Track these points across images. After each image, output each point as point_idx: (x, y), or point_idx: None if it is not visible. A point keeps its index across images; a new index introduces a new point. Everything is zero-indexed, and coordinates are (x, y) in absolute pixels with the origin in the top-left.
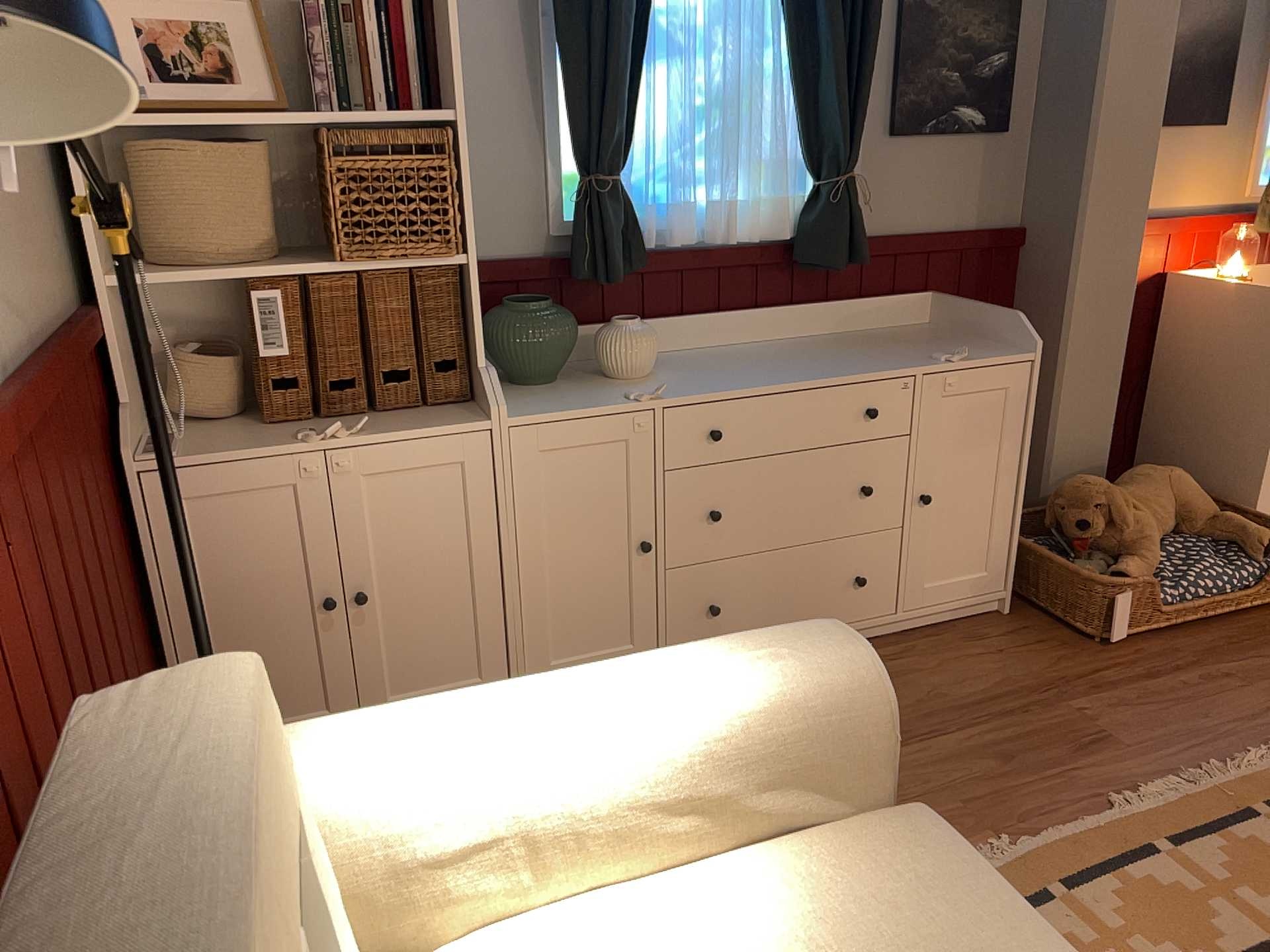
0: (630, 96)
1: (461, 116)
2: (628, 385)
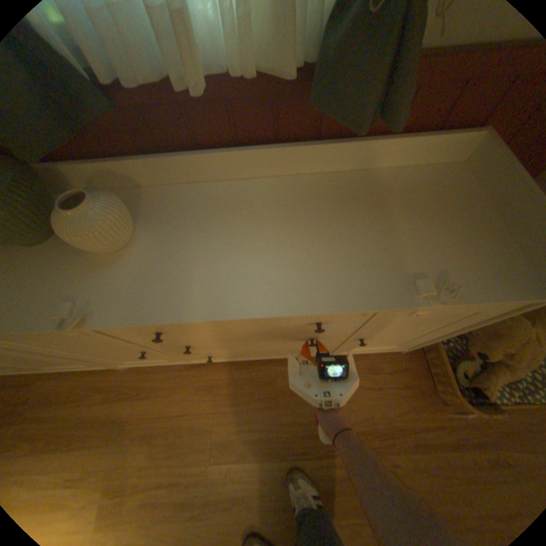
0: None
1: None
2: (92, 265)
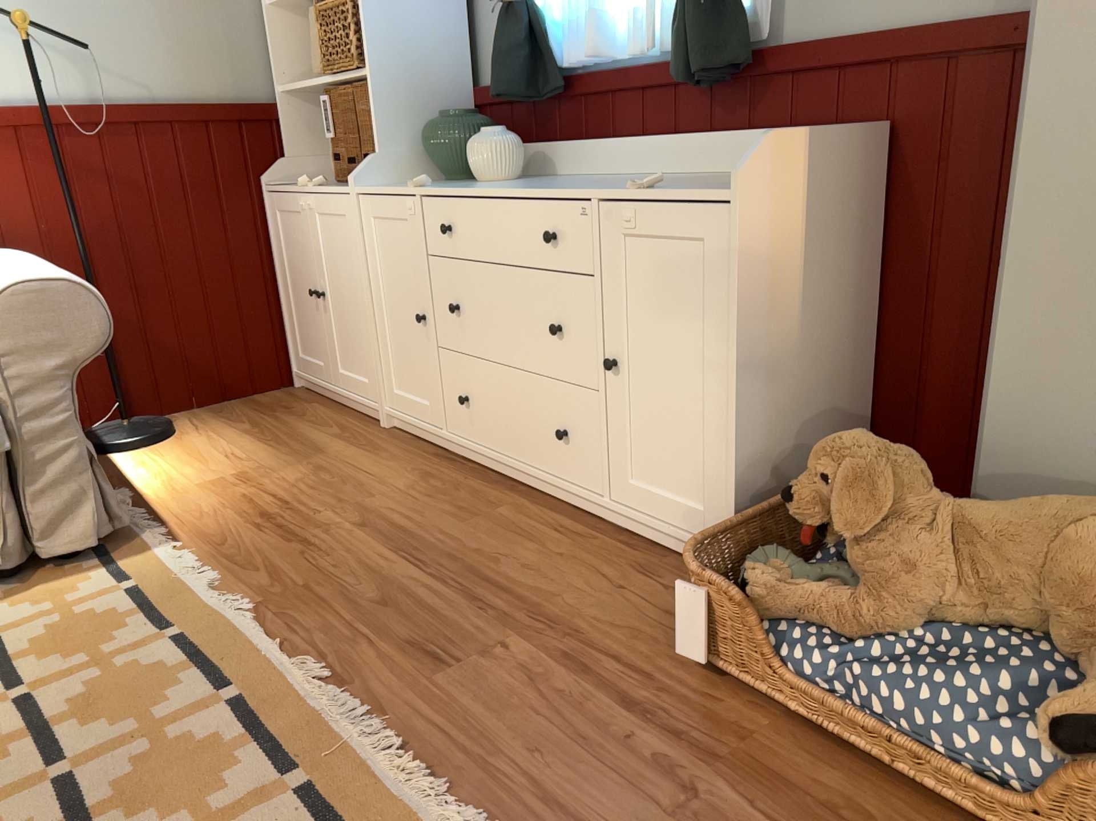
0: None
1: None
2: (461, 184)
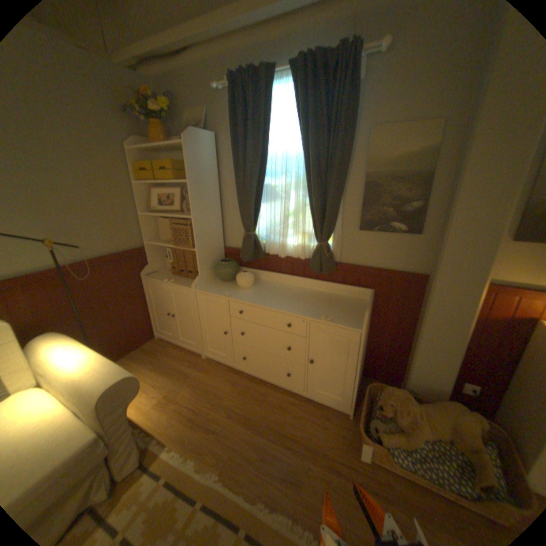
0: (256, 211)
1: (194, 217)
2: (237, 289)
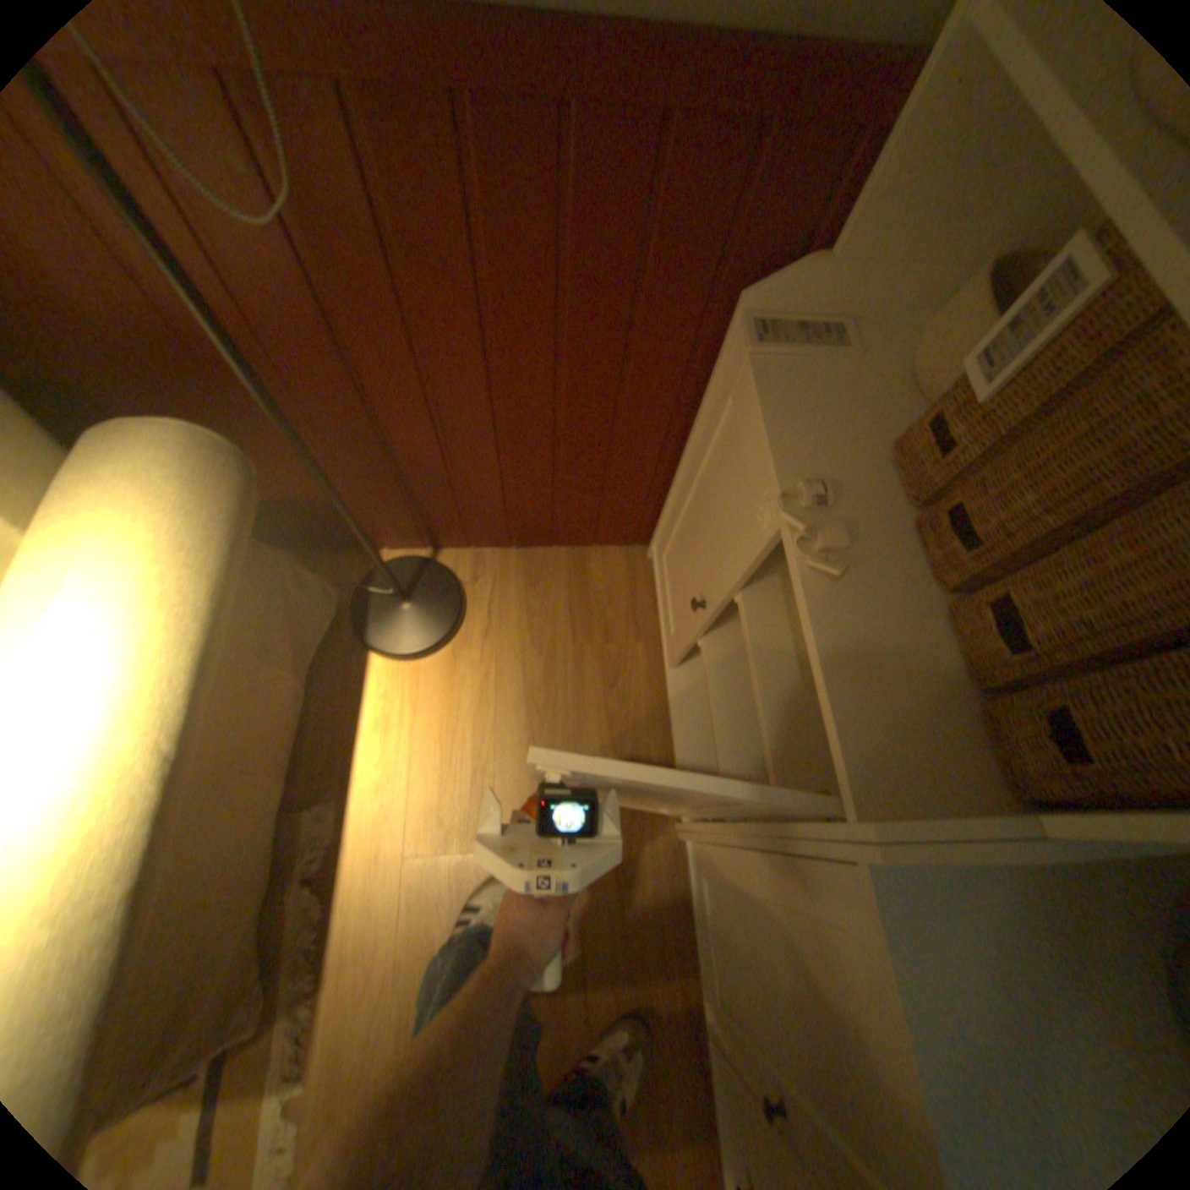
0: None
1: None
2: None
